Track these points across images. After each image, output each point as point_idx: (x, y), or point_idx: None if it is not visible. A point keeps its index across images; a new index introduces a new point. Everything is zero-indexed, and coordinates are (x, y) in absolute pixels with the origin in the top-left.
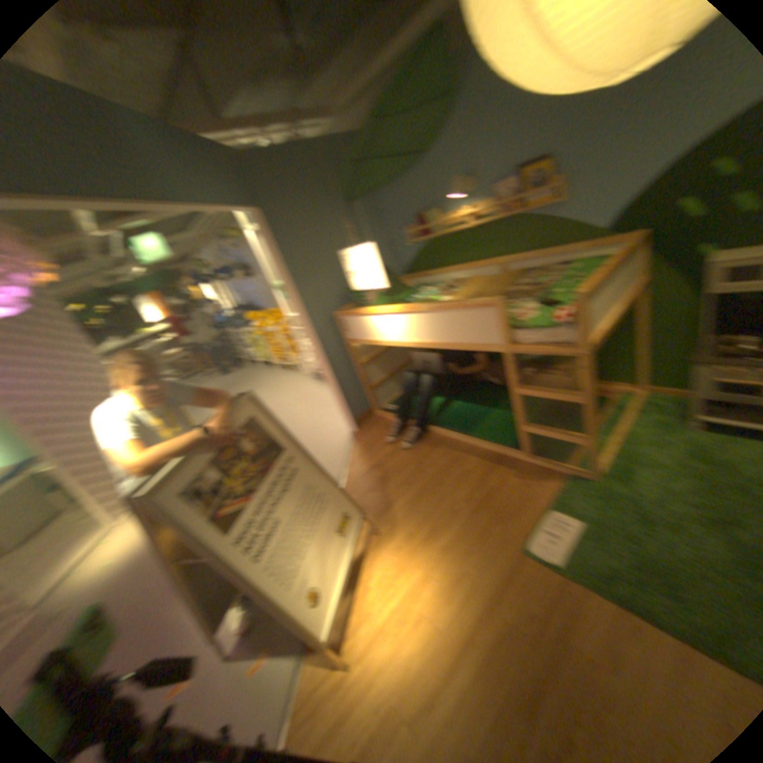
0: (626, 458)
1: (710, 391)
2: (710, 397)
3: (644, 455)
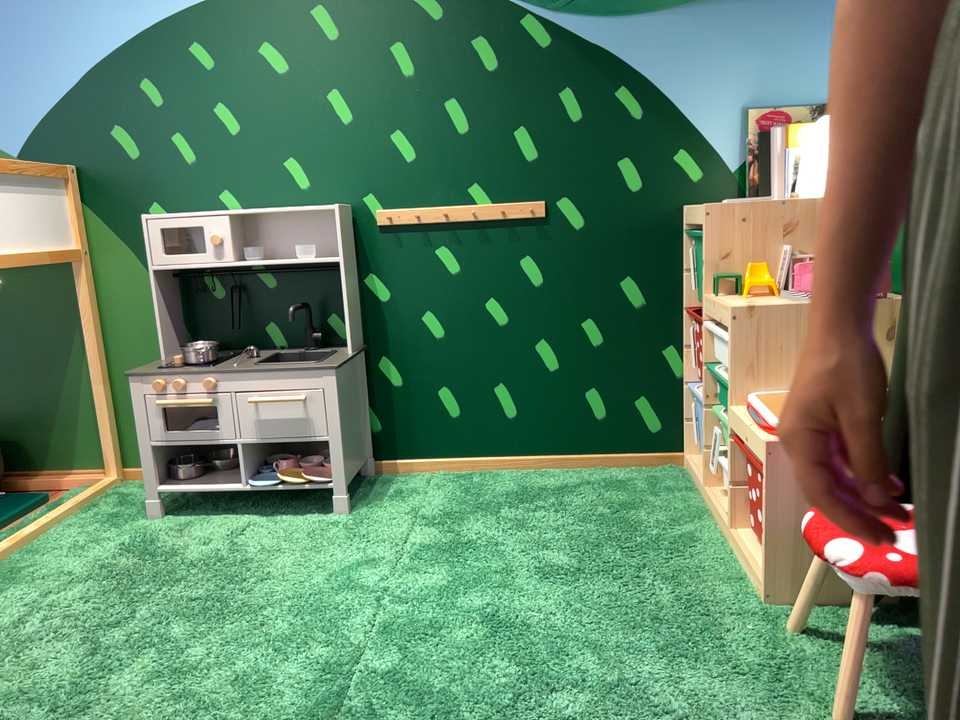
0: (5, 576)
1: (160, 428)
2: (162, 441)
3: (48, 564)
